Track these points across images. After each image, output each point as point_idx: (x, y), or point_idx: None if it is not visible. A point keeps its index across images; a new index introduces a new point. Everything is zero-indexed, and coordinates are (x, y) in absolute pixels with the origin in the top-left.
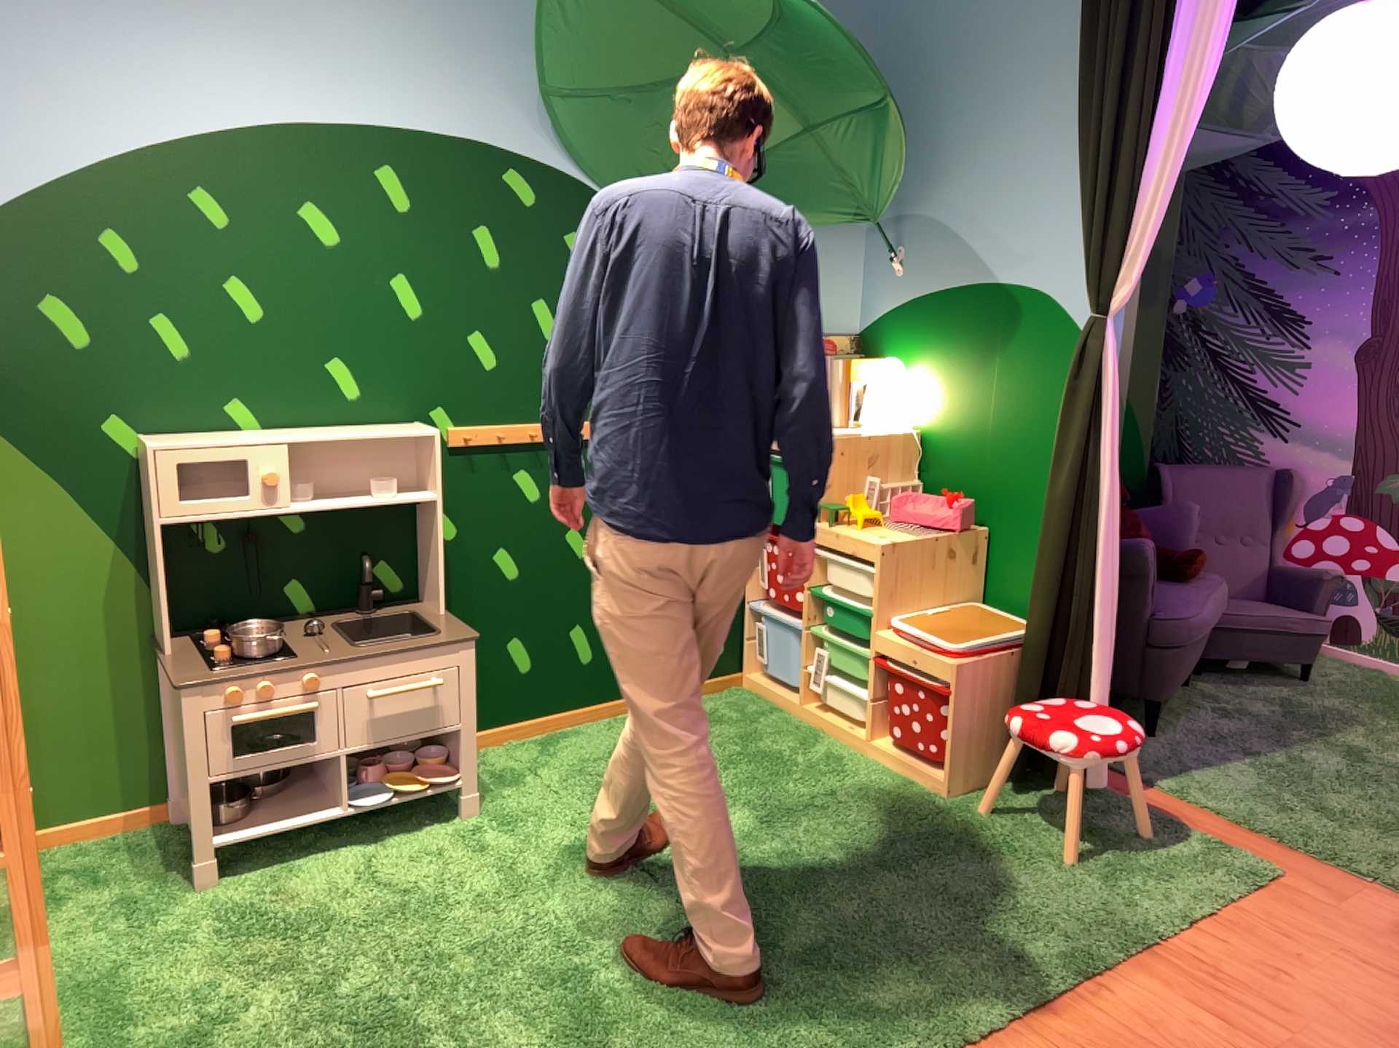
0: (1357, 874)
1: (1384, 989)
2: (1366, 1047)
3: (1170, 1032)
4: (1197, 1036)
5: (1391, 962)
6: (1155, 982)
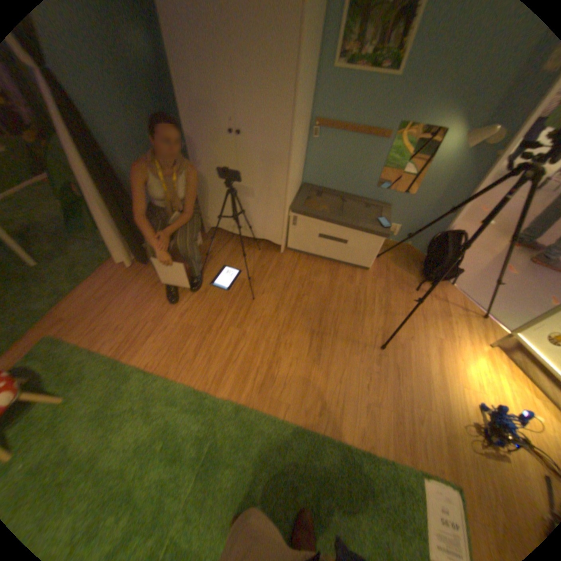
0: (43, 316)
1: (115, 307)
2: (145, 309)
3: (159, 346)
4: (158, 340)
5: (100, 306)
6: (135, 355)
